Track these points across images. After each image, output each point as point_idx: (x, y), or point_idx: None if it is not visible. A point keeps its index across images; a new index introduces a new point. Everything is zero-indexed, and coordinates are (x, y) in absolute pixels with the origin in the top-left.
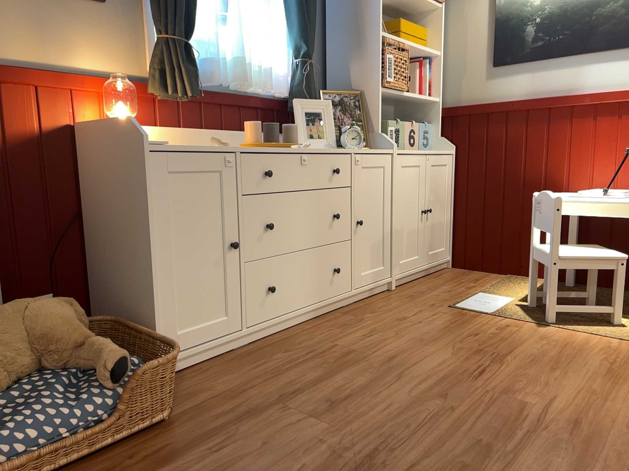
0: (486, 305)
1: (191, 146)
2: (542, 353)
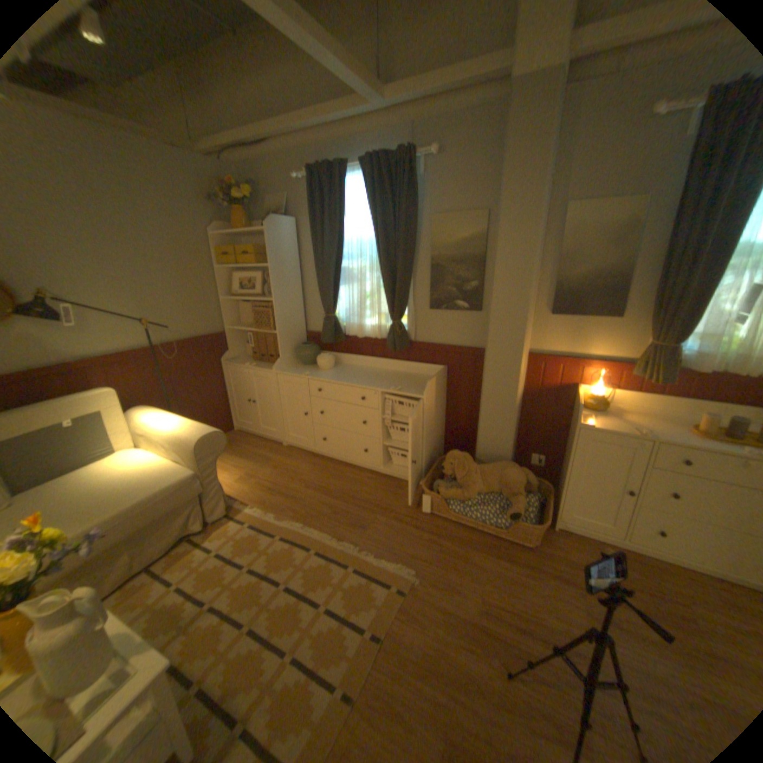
0: None
1: (620, 429)
2: None
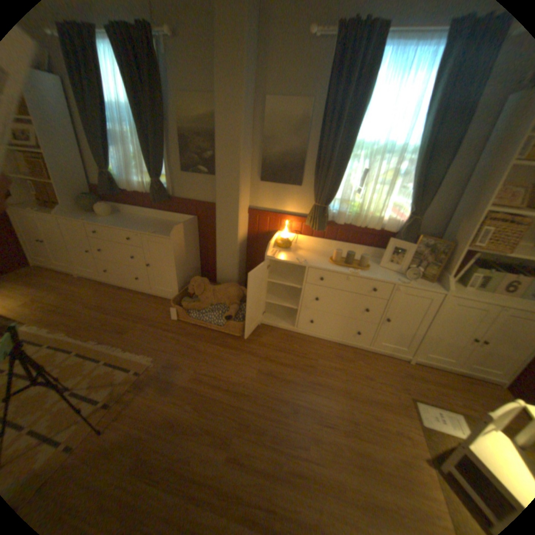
0: (437, 423)
1: (289, 259)
2: (378, 463)
